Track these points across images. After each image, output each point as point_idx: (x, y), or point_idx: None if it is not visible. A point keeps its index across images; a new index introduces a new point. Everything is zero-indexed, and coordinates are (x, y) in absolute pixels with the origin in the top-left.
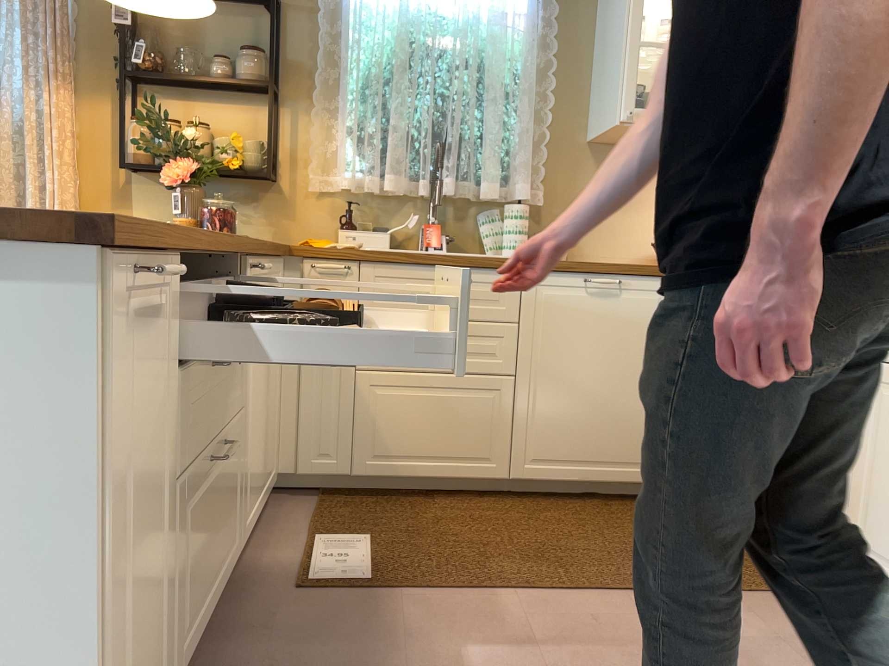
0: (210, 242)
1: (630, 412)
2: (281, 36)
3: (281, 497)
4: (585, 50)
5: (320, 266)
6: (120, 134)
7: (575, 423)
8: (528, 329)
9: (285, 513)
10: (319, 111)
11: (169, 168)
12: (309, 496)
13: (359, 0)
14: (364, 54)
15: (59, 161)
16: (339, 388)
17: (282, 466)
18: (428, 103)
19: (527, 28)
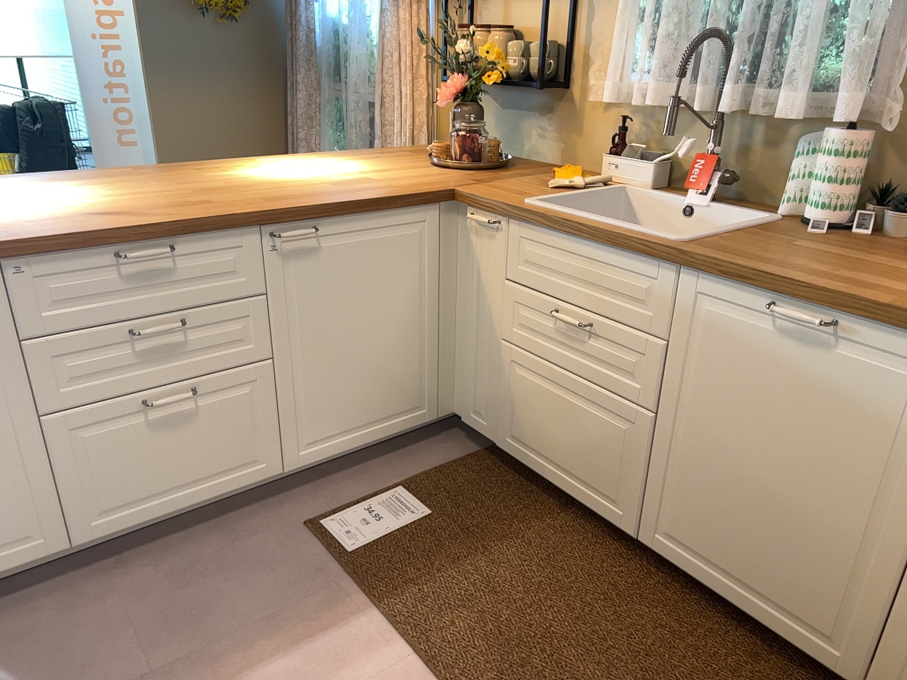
0: (102, 235)
1: (818, 548)
2: None
3: (456, 435)
4: None
5: (471, 216)
6: (444, 46)
7: (727, 517)
8: (676, 354)
9: (430, 451)
10: None
11: (443, 87)
12: (477, 444)
13: None
14: None
15: (407, 76)
16: (491, 352)
17: (455, 407)
18: None
19: None
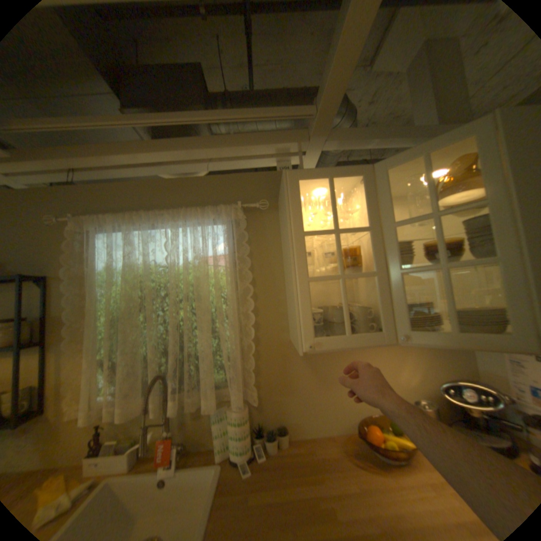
0: None
1: None
2: (45, 299)
3: None
4: (277, 271)
5: None
6: None
7: None
8: None
9: None
10: (72, 352)
11: None
12: None
13: (93, 267)
14: (107, 302)
15: None
16: None
17: None
18: (154, 335)
19: (227, 265)
